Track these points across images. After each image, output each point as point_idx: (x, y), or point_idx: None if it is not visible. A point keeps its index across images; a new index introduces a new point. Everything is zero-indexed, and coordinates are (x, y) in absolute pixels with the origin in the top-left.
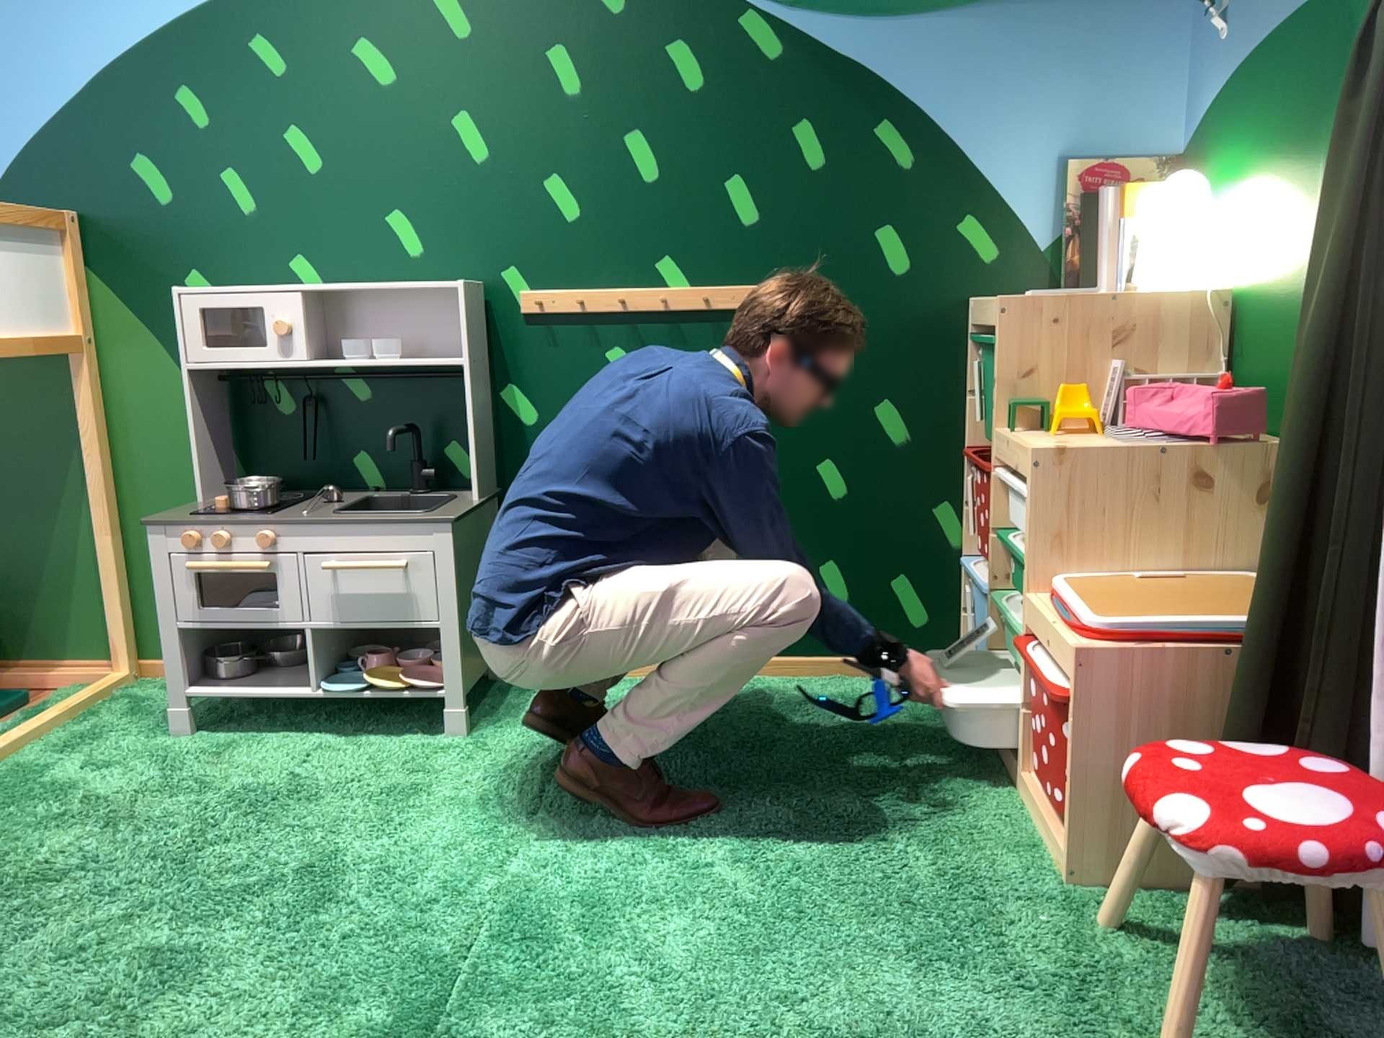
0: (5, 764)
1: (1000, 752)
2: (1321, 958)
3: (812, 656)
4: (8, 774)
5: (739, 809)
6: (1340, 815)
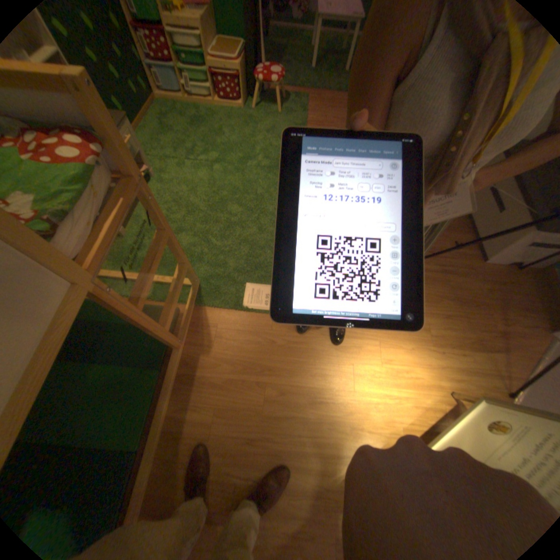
0: (127, 271)
1: (196, 101)
2: (262, 95)
3: (139, 110)
4: (135, 268)
5: (206, 135)
6: (275, 68)
